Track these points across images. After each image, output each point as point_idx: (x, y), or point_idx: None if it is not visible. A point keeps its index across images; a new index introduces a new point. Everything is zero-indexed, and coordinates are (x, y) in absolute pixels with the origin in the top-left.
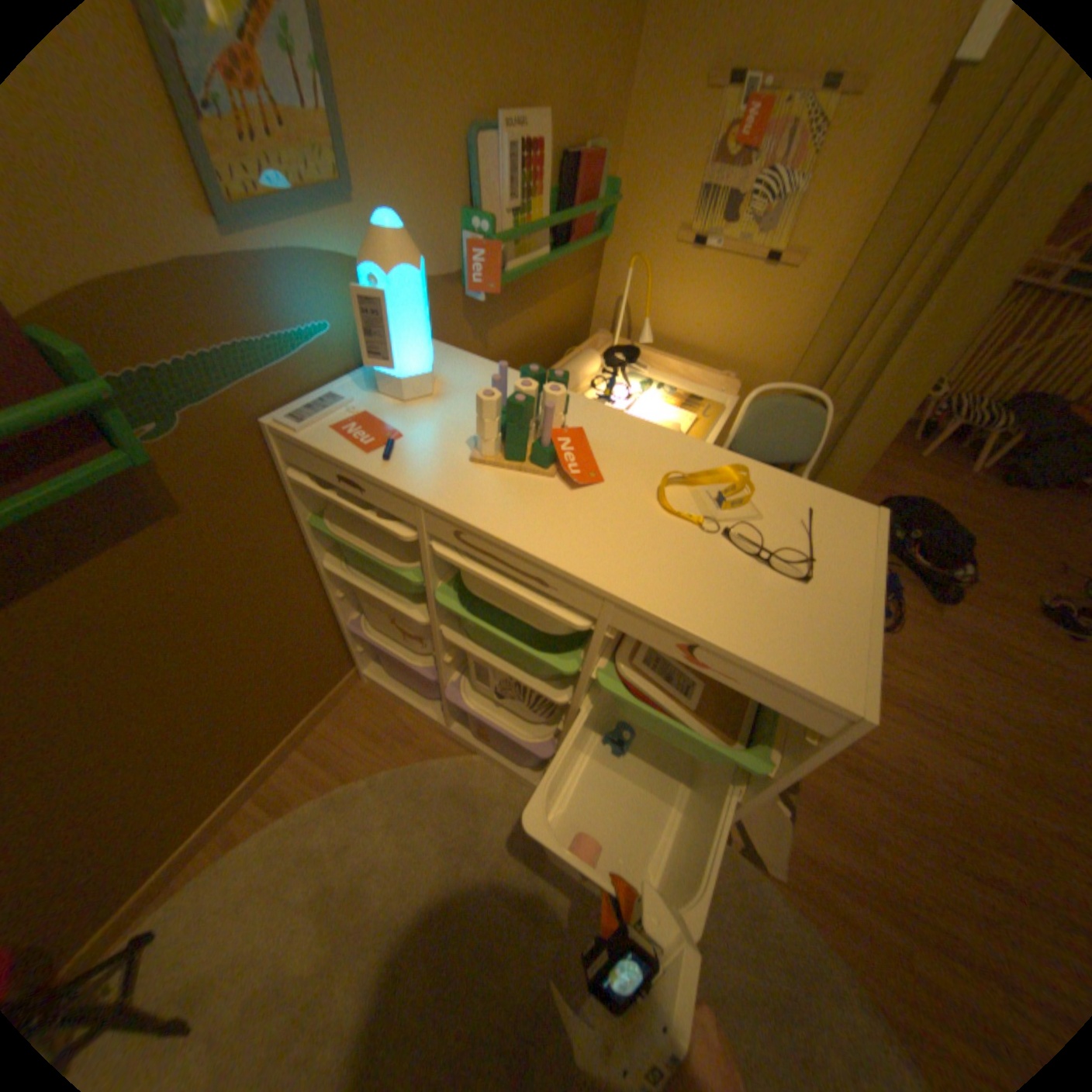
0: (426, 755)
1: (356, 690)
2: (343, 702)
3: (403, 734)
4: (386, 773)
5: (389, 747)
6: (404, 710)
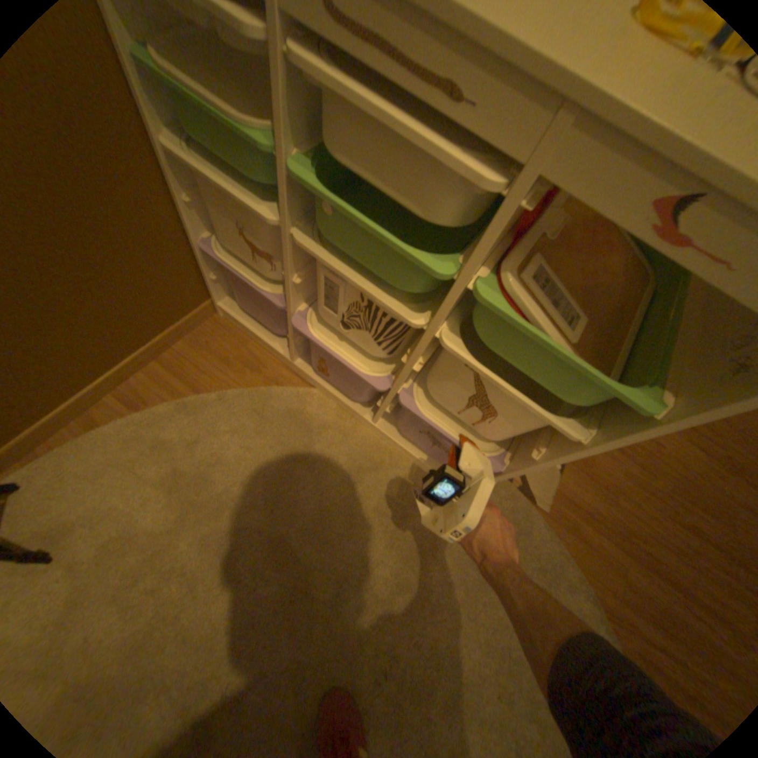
0: (271, 383)
1: (212, 321)
2: (199, 328)
3: (252, 363)
4: (235, 391)
5: (239, 372)
6: (254, 344)
